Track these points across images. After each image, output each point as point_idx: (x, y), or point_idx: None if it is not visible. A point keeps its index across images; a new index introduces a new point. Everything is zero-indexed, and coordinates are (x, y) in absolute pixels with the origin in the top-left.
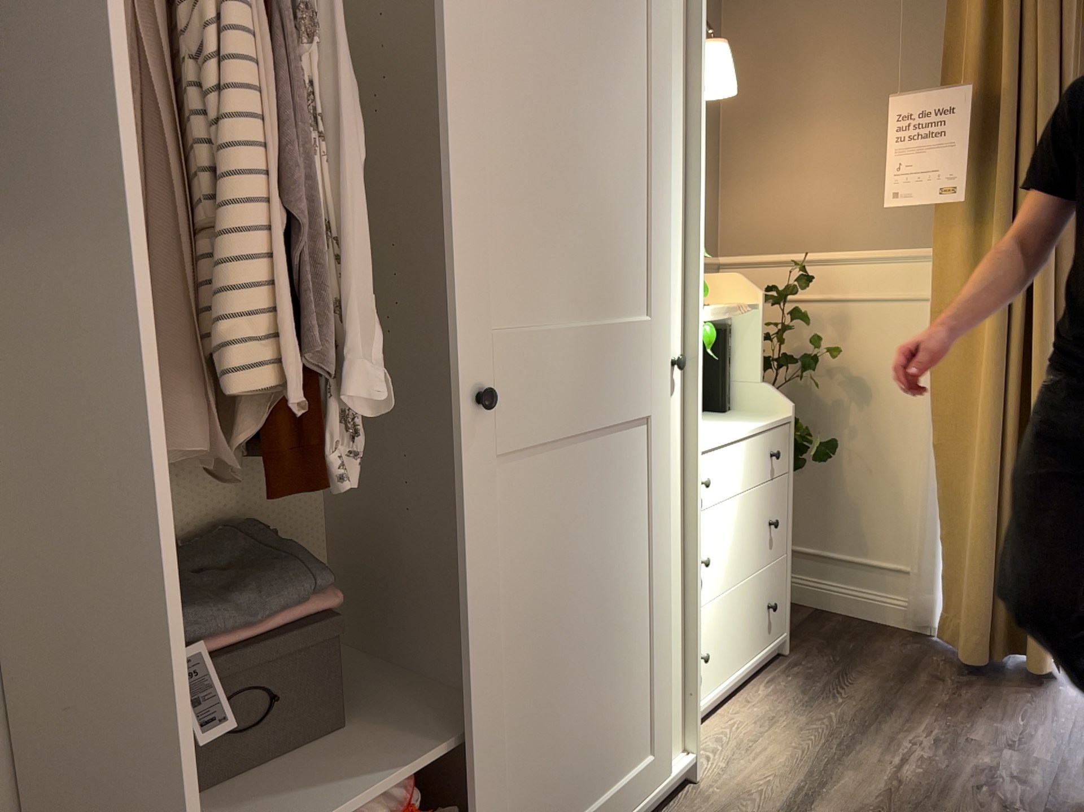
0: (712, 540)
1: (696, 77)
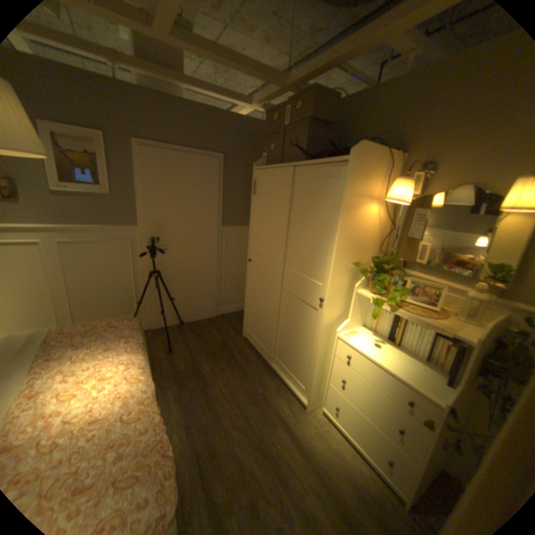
0: (354, 385)
1: (342, 213)
